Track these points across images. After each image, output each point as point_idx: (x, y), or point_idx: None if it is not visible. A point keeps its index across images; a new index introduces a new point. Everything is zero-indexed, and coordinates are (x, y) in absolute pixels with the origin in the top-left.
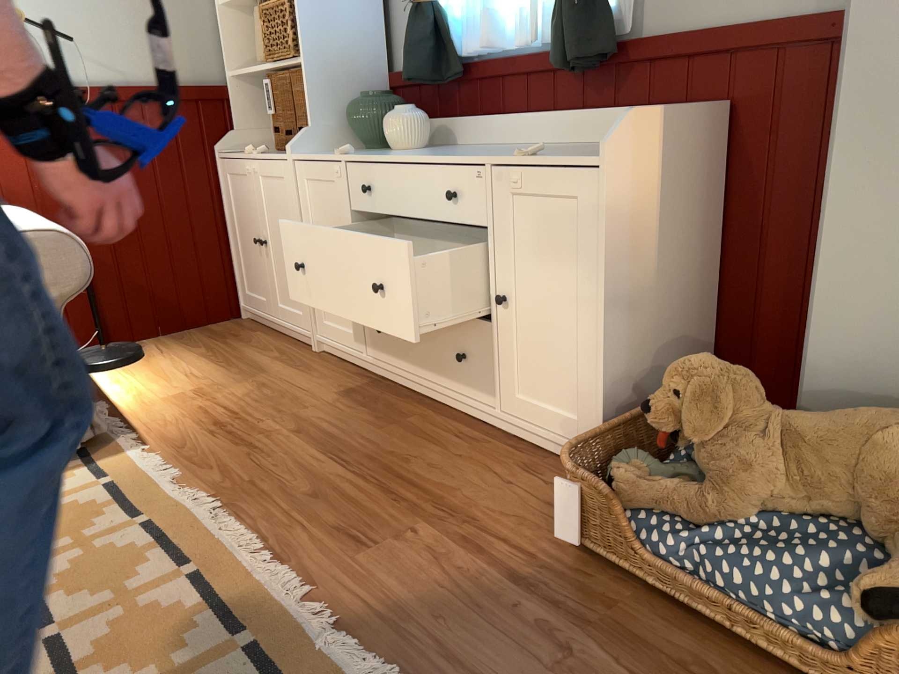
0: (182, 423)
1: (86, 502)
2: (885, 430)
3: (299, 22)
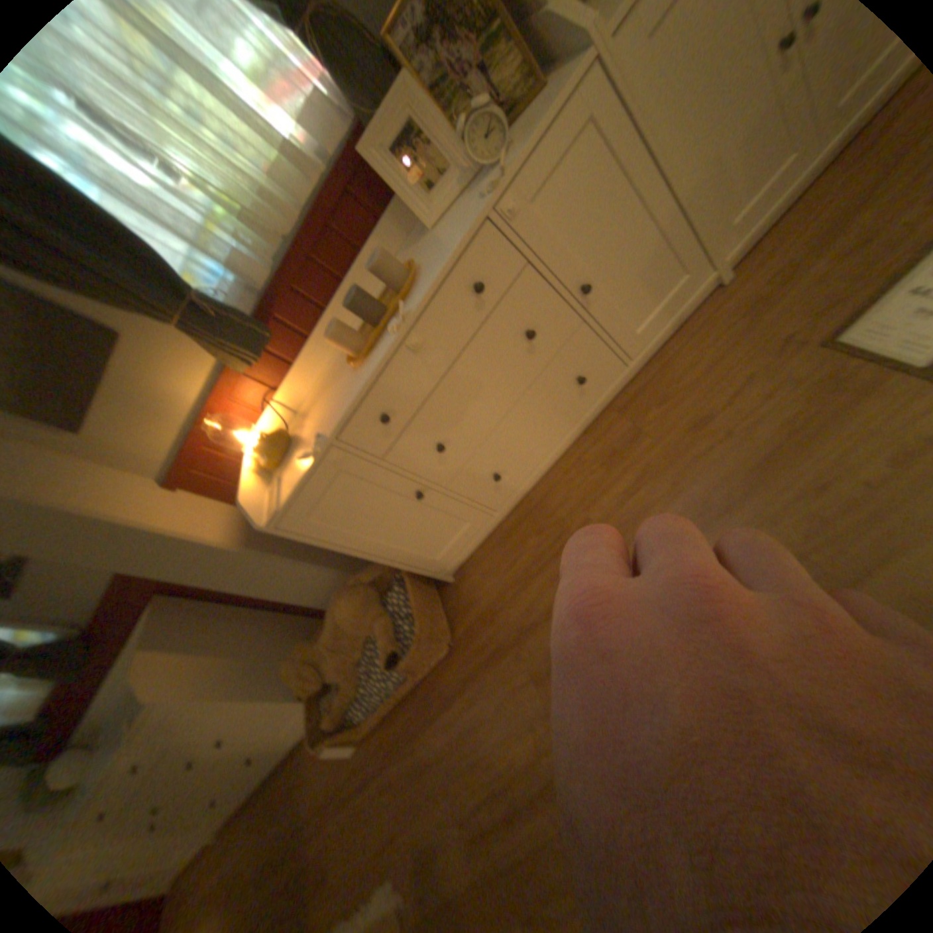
0: None
1: None
2: (332, 611)
3: None
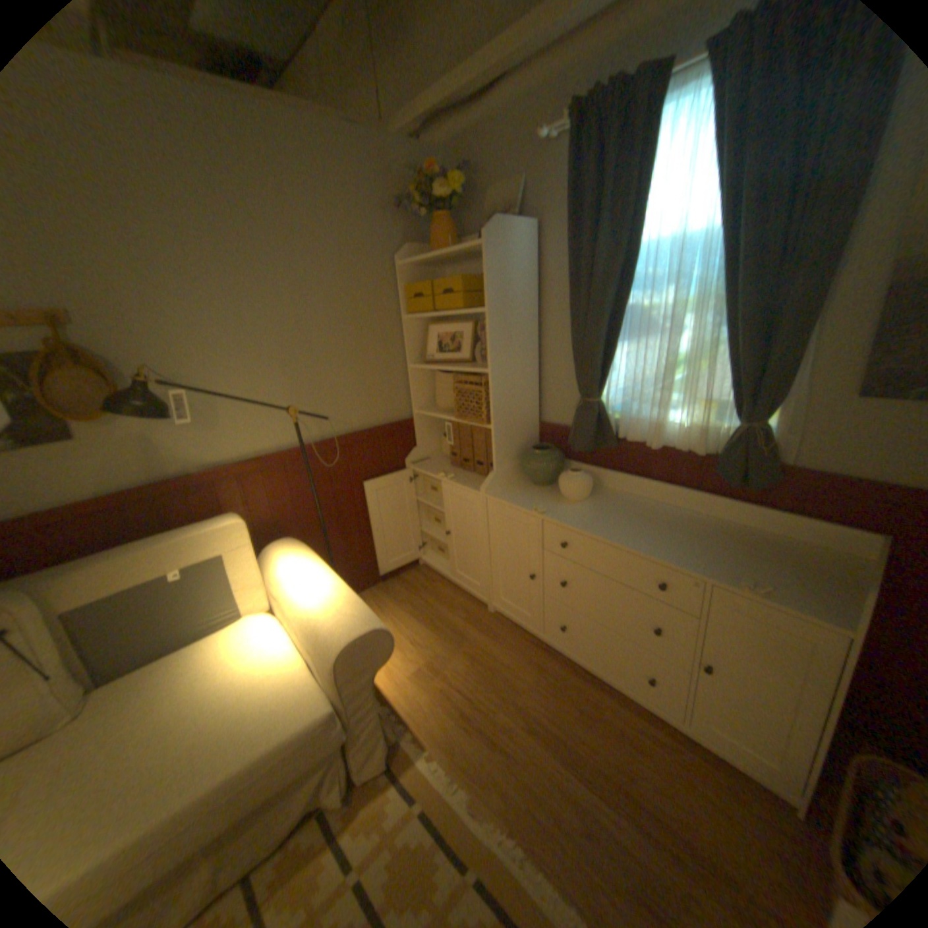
0: (437, 715)
1: (415, 846)
2: None
3: (493, 403)
